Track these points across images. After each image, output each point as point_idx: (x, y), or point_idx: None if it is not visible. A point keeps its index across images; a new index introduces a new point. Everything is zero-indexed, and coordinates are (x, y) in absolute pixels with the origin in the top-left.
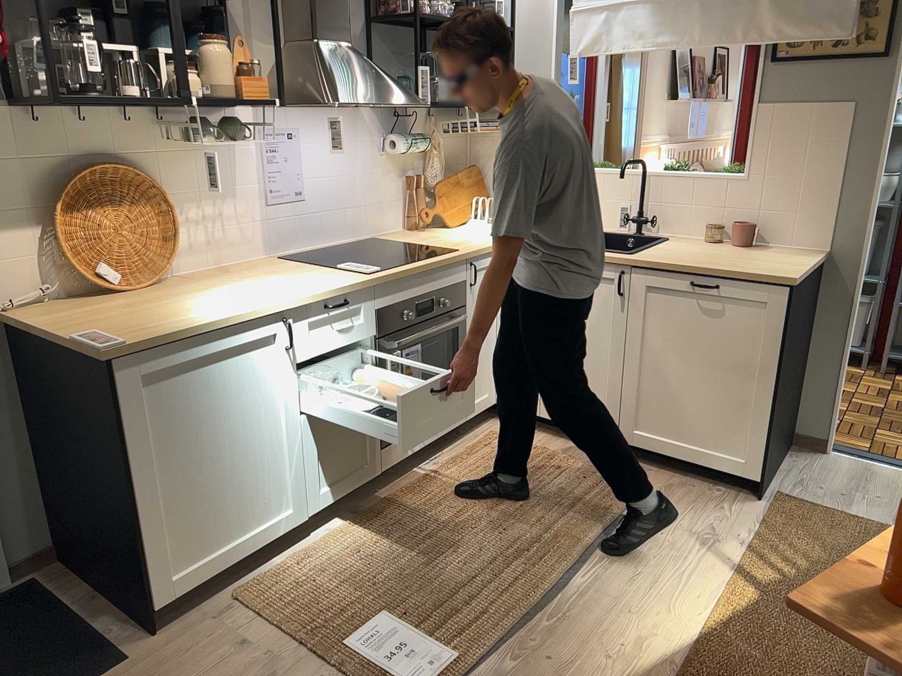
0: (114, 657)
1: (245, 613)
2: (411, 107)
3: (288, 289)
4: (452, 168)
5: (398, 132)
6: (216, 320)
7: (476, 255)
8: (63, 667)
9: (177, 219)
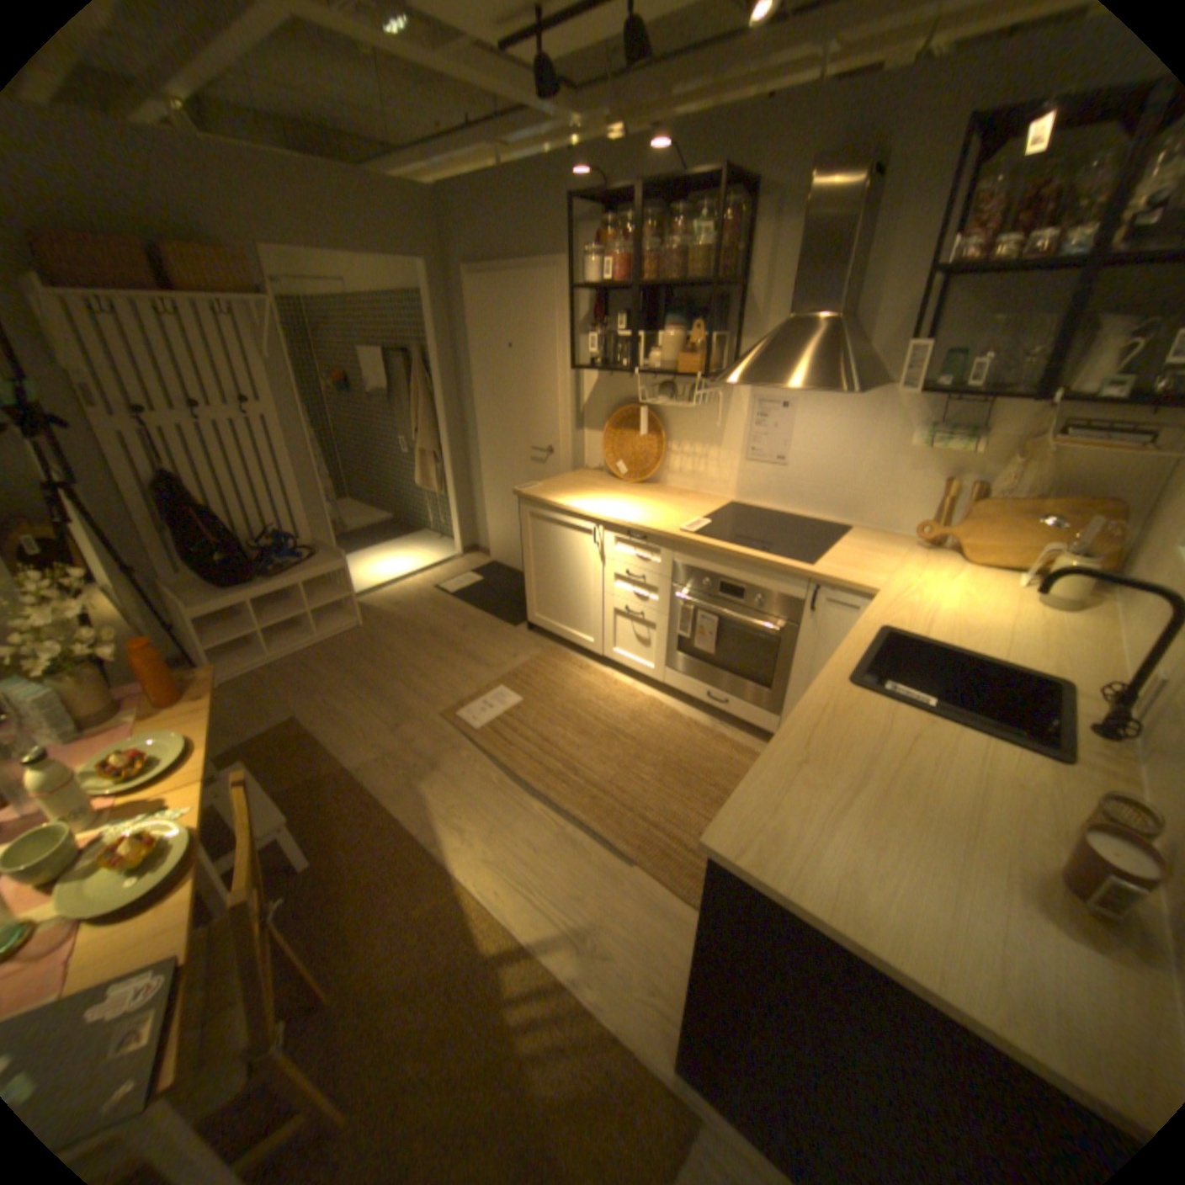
0: (516, 623)
1: (537, 653)
2: (1006, 390)
3: (630, 512)
4: (1090, 495)
5: (960, 421)
6: (558, 503)
7: (826, 583)
8: (514, 613)
9: (662, 449)
